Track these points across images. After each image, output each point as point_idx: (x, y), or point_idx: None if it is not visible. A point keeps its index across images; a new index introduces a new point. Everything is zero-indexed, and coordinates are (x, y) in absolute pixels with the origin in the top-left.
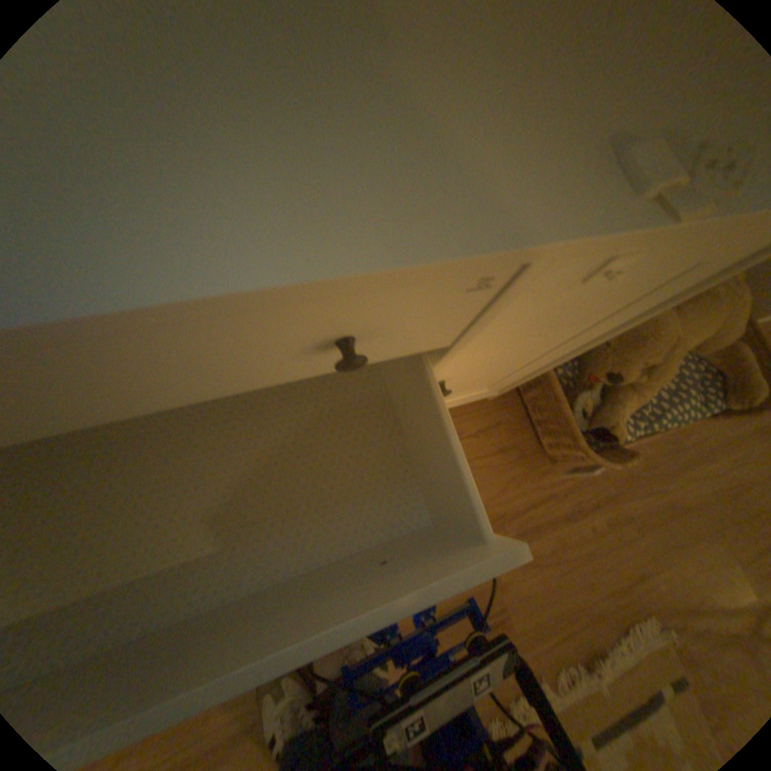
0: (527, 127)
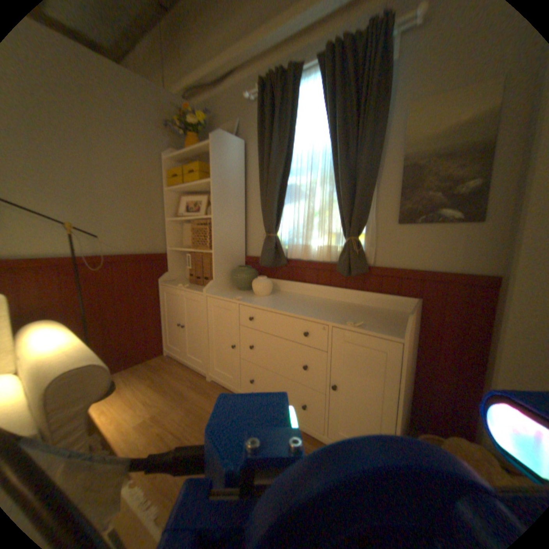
0: (338, 318)
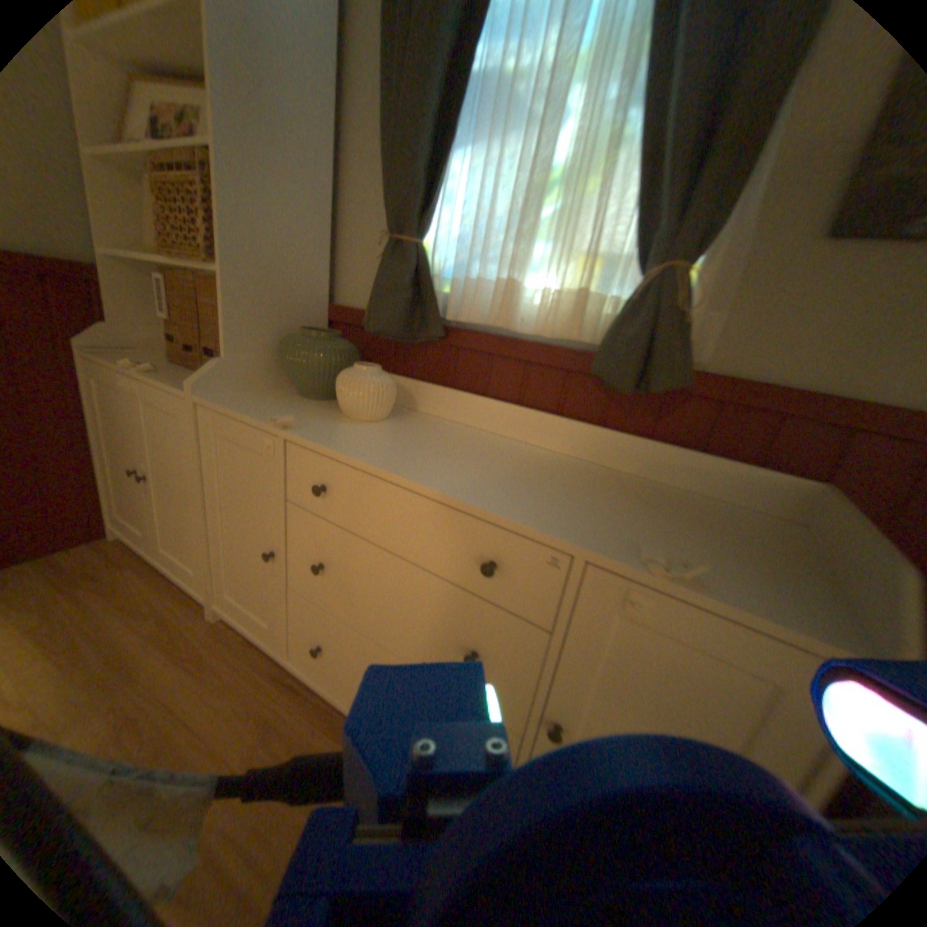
0: (605, 530)
